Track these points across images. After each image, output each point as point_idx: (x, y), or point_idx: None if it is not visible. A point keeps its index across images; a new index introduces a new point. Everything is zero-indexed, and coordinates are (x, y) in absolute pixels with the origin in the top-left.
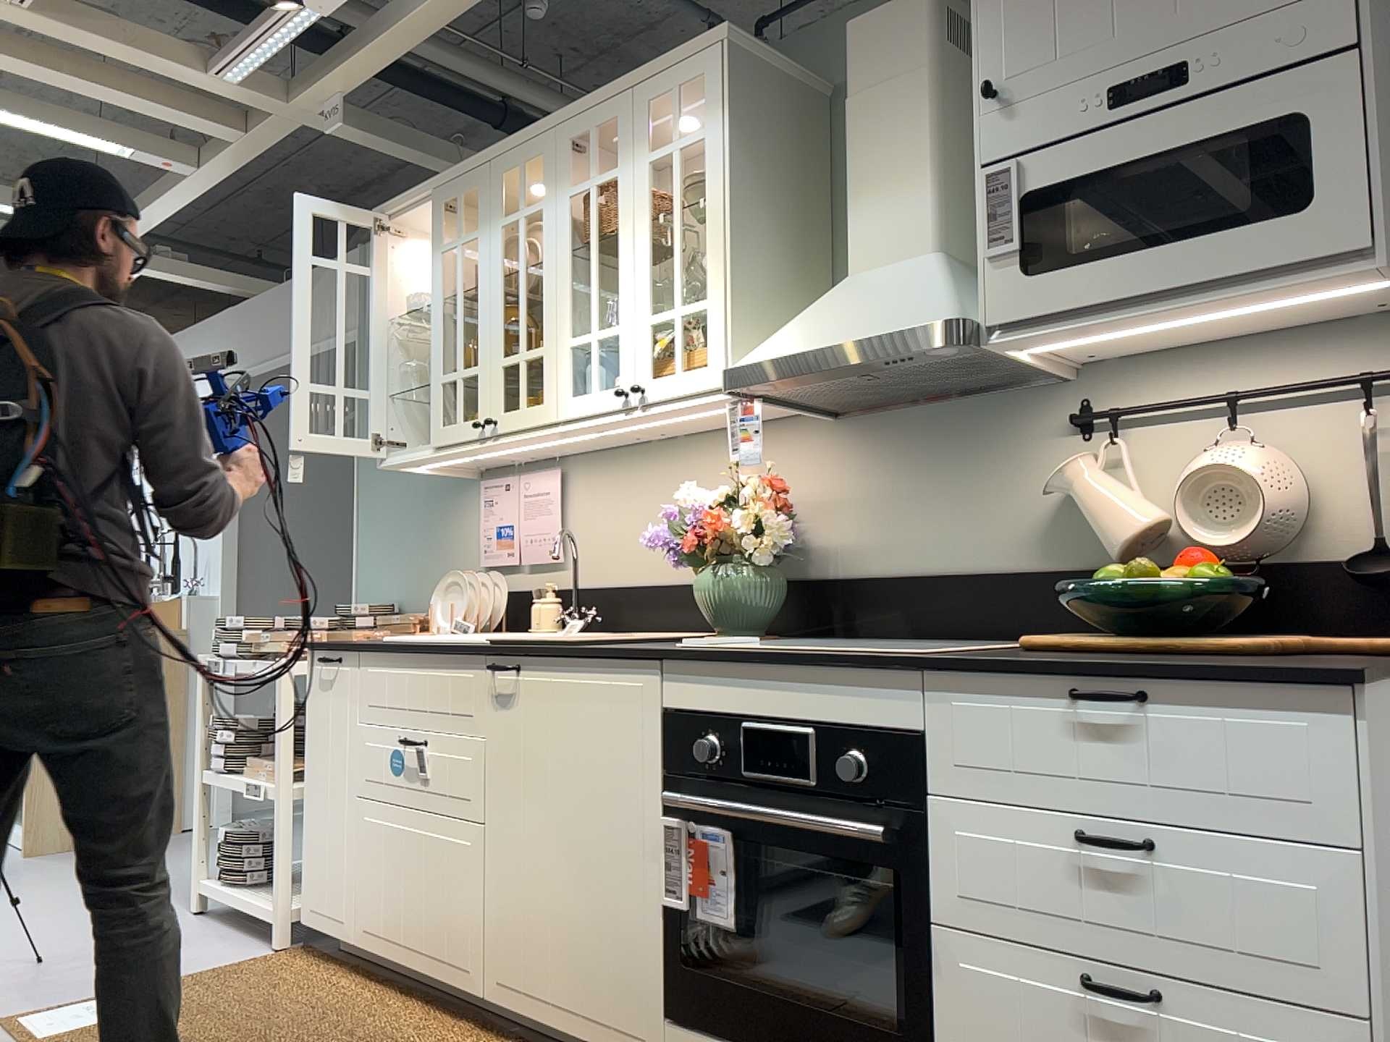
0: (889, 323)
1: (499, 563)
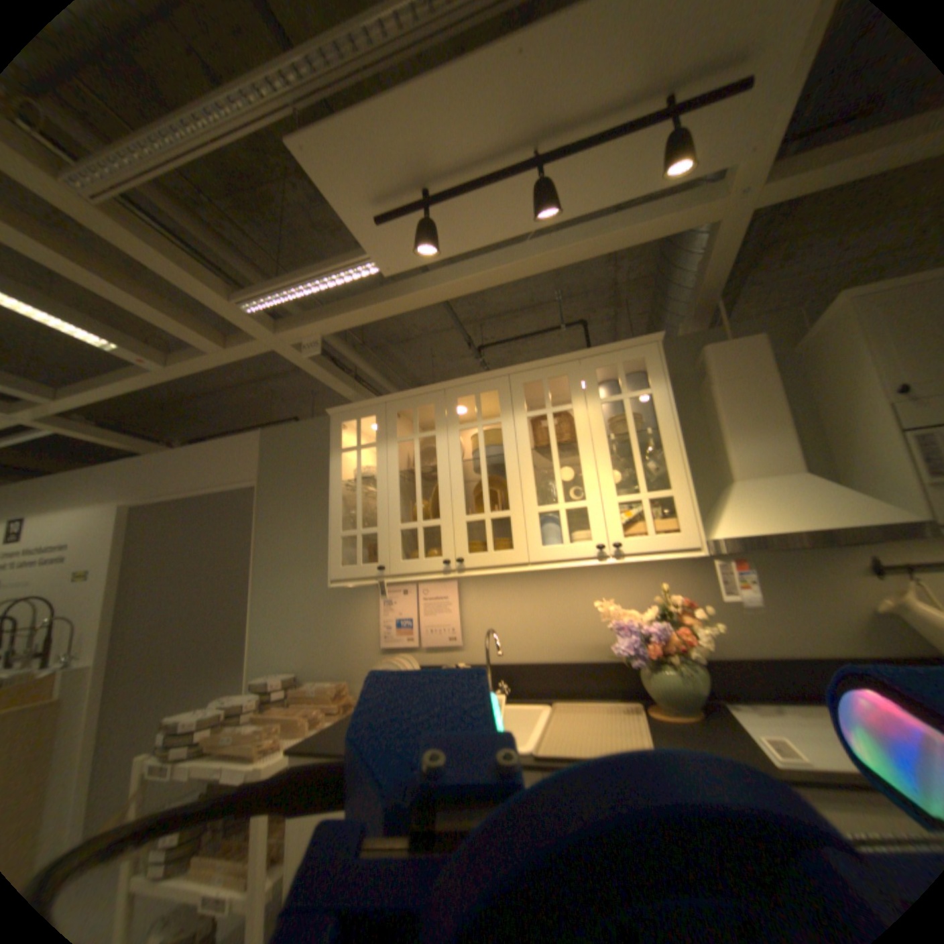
0: (859, 516)
1: (401, 645)
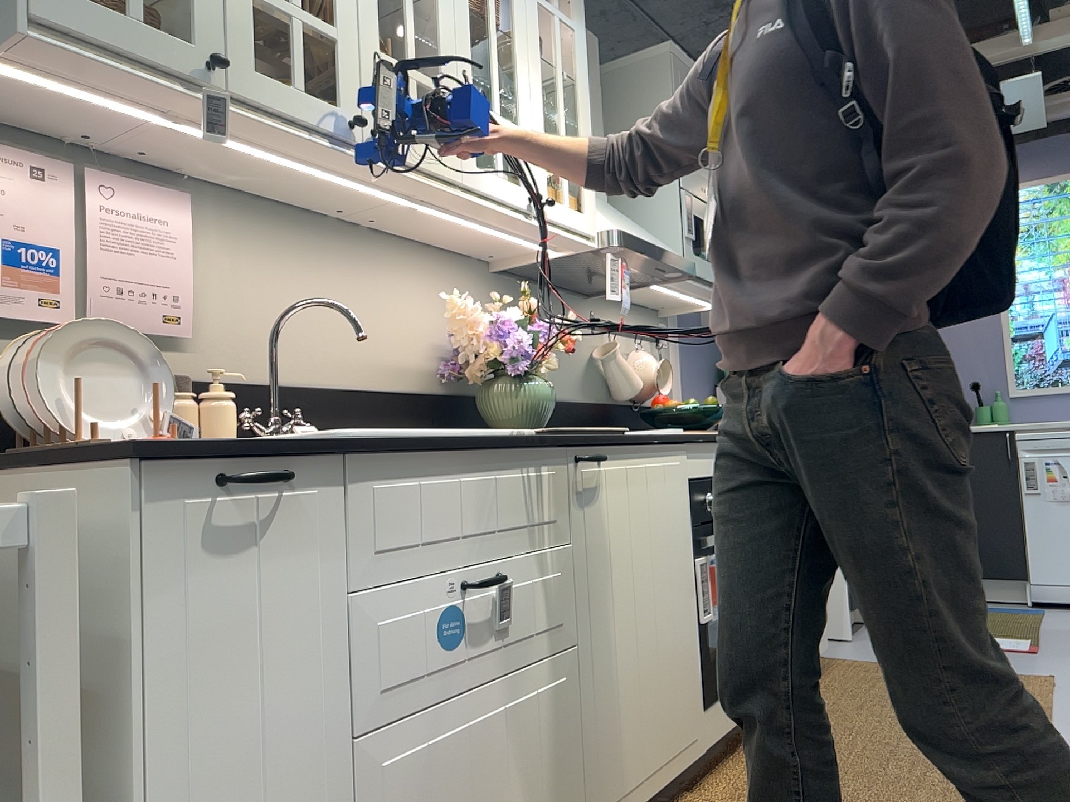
0: (668, 248)
1: (8, 313)
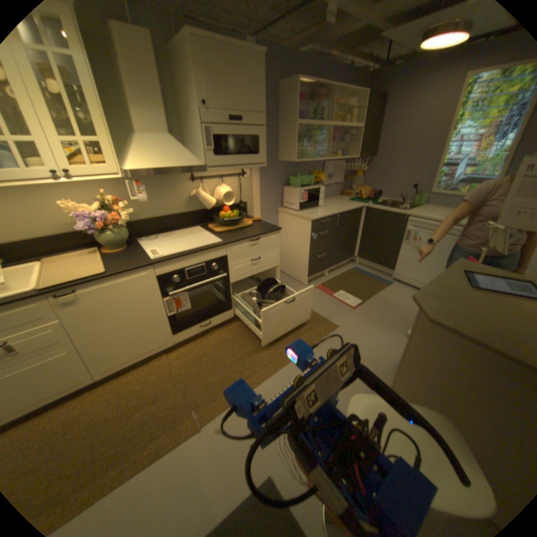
0: (184, 163)
1: None
